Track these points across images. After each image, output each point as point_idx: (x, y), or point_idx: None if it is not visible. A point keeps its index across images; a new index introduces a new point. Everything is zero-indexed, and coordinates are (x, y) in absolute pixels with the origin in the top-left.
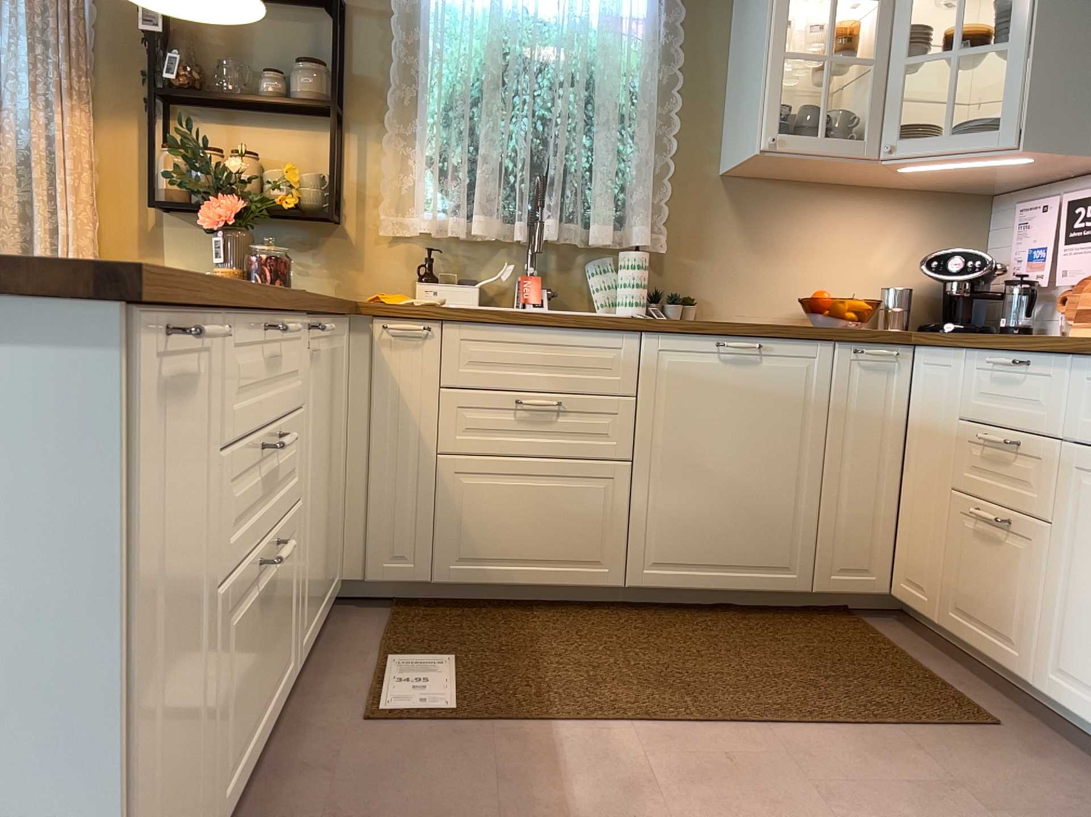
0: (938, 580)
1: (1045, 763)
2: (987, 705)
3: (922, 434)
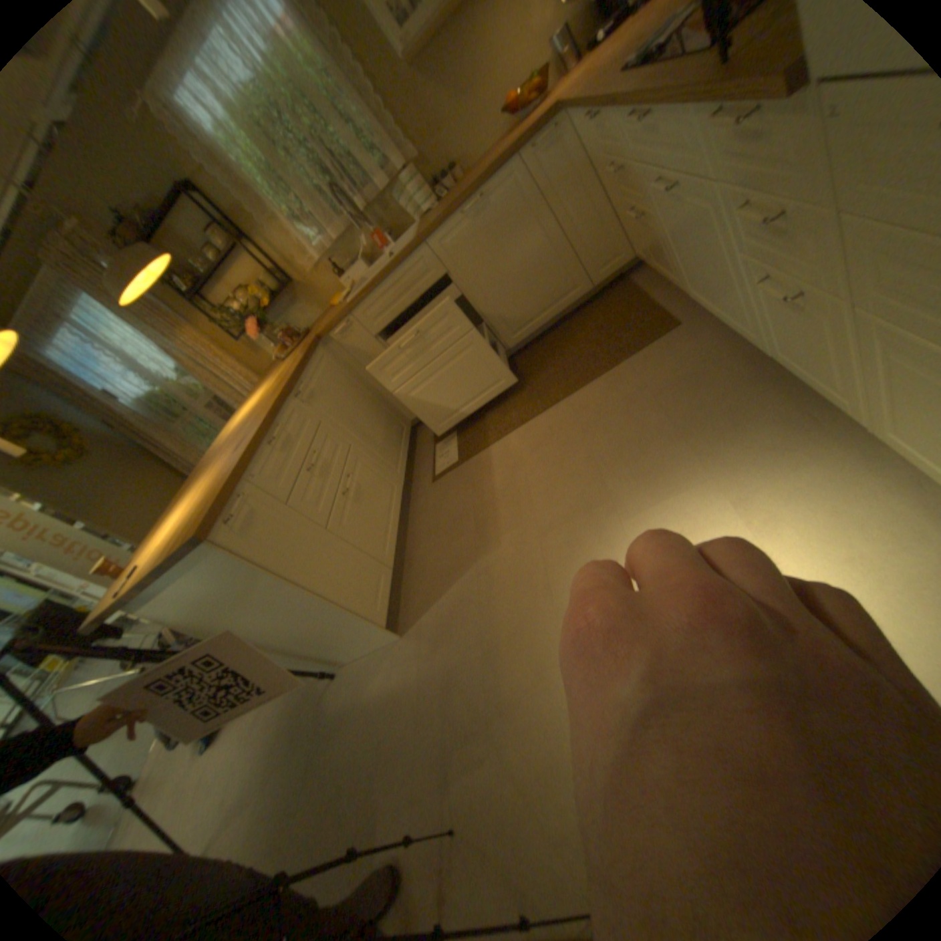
0: (644, 245)
1: (698, 335)
2: (680, 307)
3: (598, 163)
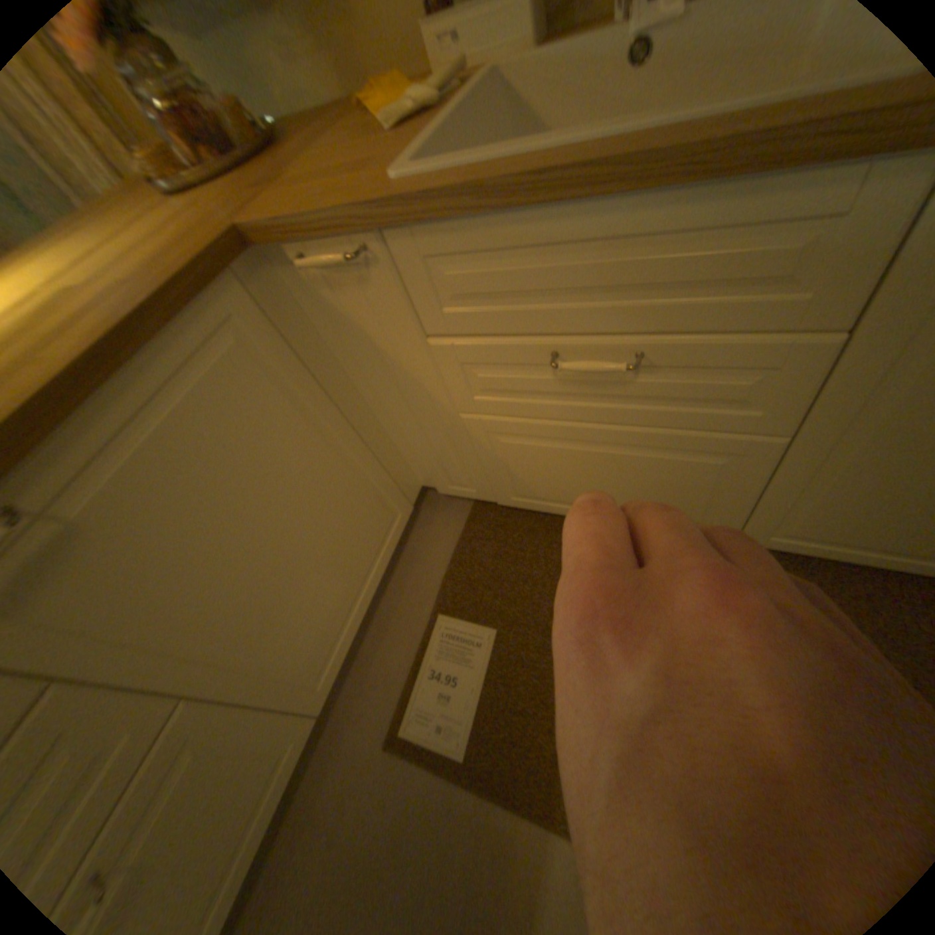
0: None
1: None
2: None
3: None
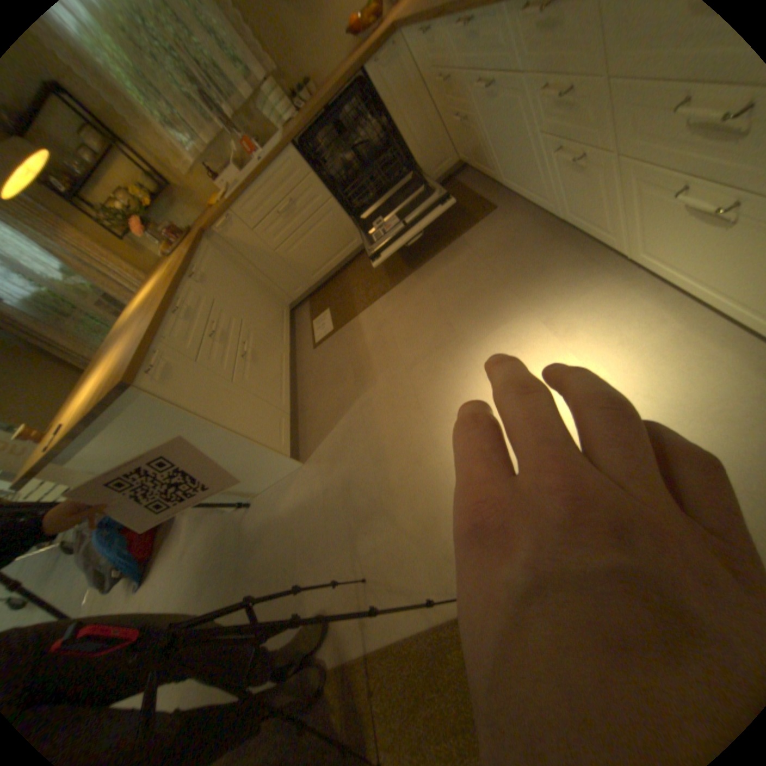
0: (466, 148)
1: (510, 214)
2: (495, 195)
3: (427, 78)
